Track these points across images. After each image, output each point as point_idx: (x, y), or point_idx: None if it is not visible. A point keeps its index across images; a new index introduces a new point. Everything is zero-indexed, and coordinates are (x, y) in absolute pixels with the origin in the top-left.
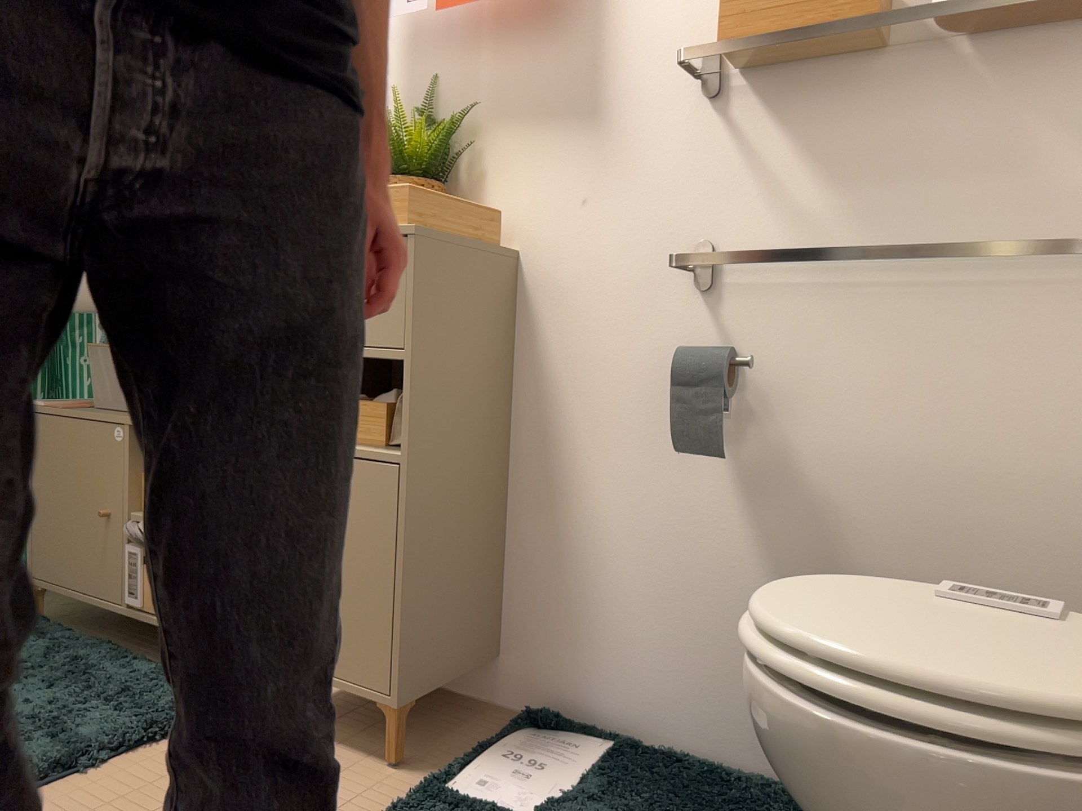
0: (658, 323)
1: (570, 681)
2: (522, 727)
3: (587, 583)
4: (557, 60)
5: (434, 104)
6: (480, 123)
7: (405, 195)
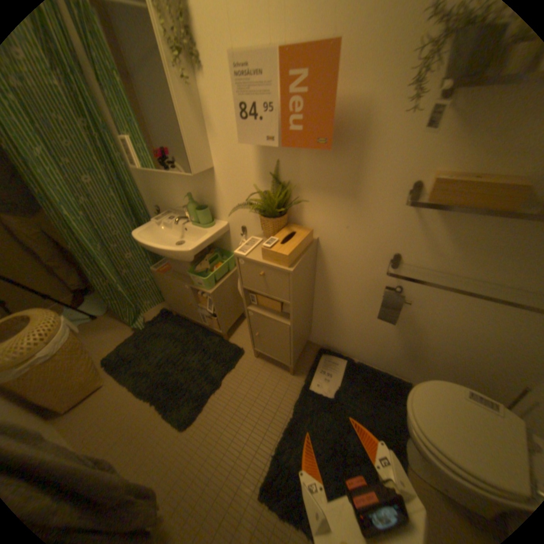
0: (374, 273)
1: (333, 343)
2: (321, 356)
3: (340, 327)
4: (339, 166)
5: (279, 173)
6: (301, 186)
7: (287, 258)
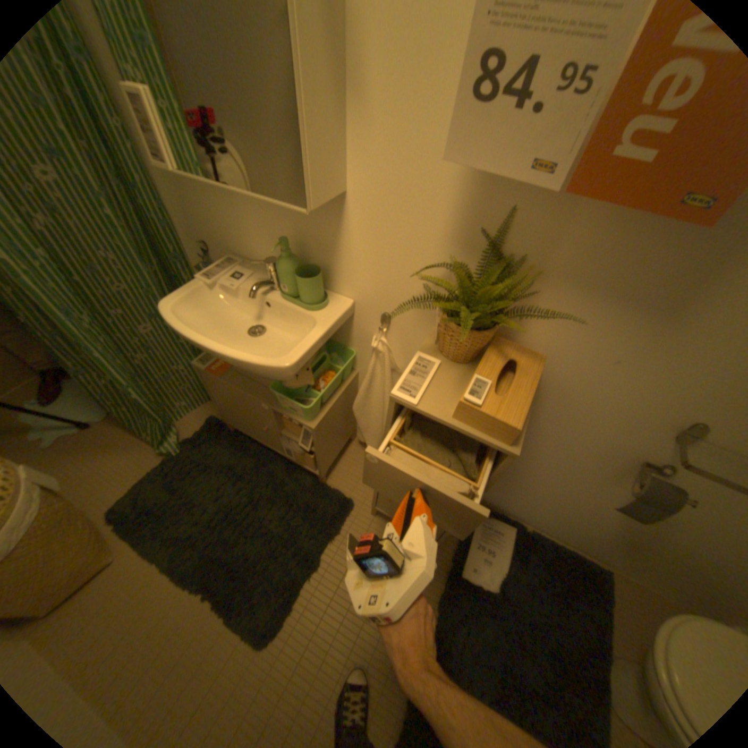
0: (632, 438)
1: (497, 500)
2: None
3: (520, 486)
4: (669, 248)
5: (506, 231)
6: (549, 268)
7: (517, 431)
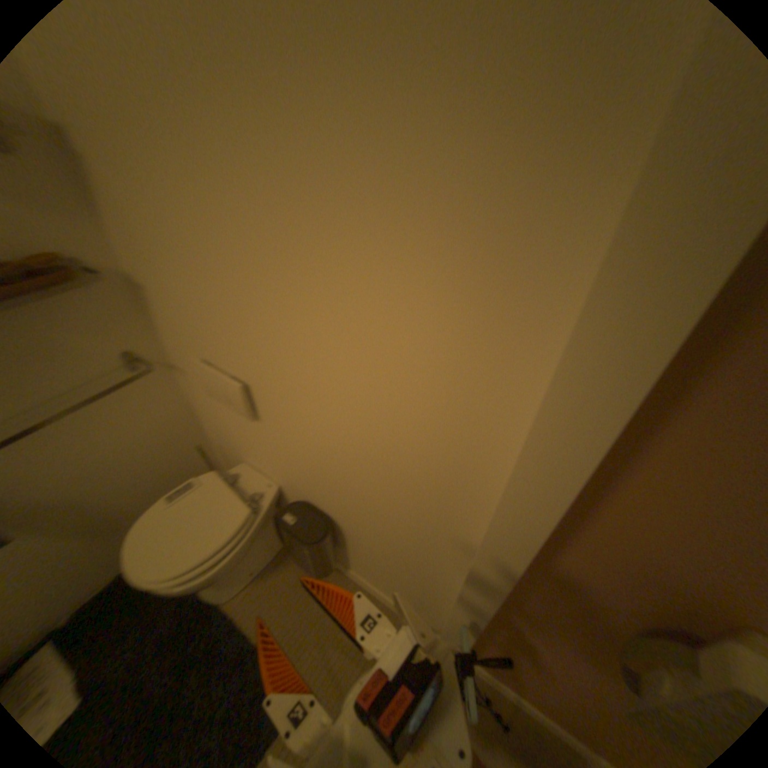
0: None
1: None
2: None
3: None
4: None
5: None
6: None
7: None
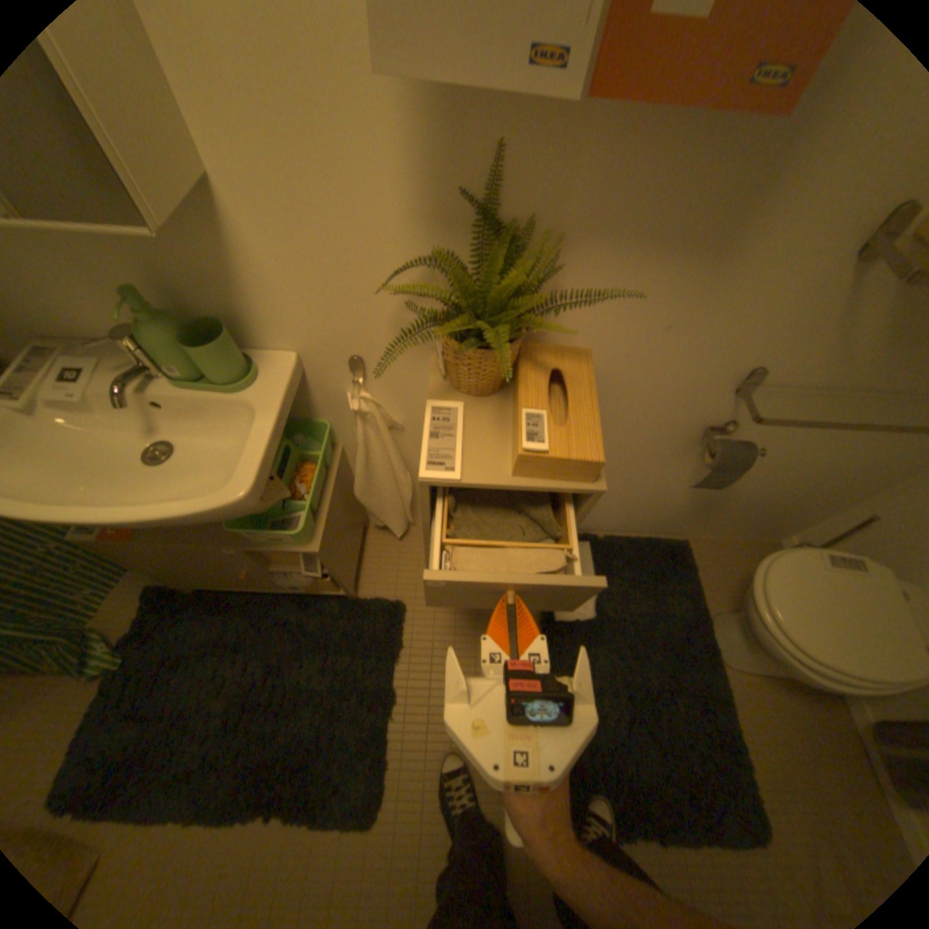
0: (691, 407)
1: None
2: None
3: None
4: (712, 161)
5: (495, 185)
6: (567, 227)
7: (598, 464)
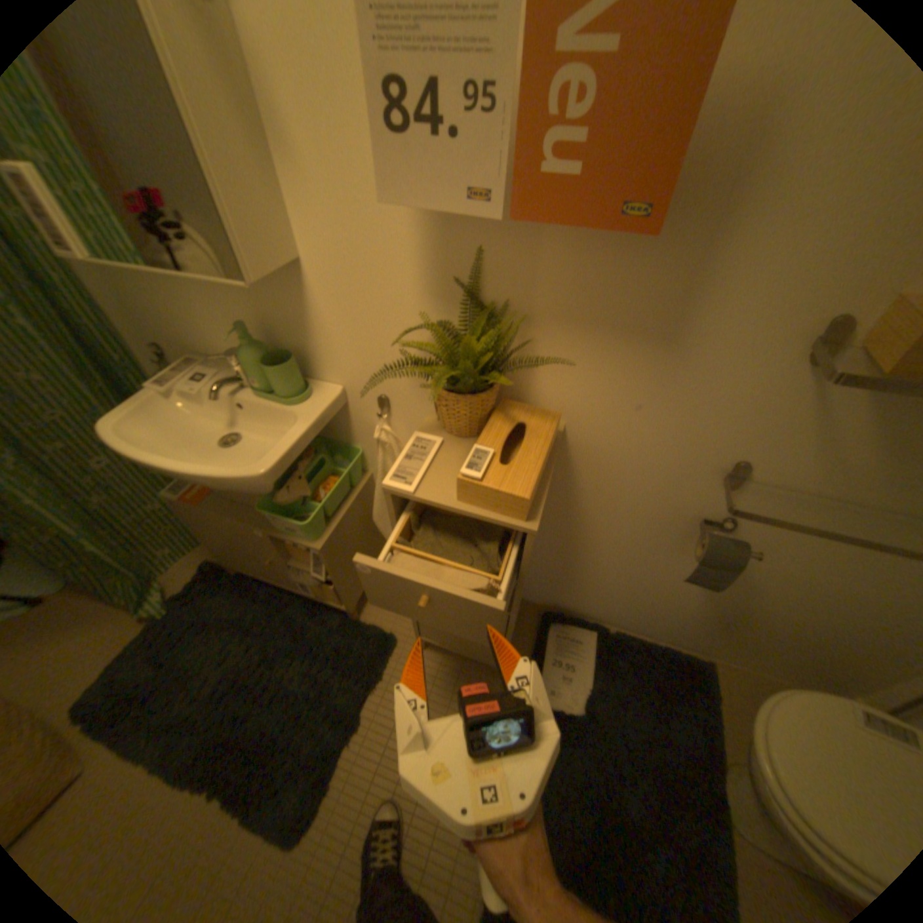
0: (681, 493)
1: (568, 602)
2: (549, 630)
3: (586, 578)
4: (645, 270)
5: (479, 278)
6: (536, 312)
7: (526, 502)
